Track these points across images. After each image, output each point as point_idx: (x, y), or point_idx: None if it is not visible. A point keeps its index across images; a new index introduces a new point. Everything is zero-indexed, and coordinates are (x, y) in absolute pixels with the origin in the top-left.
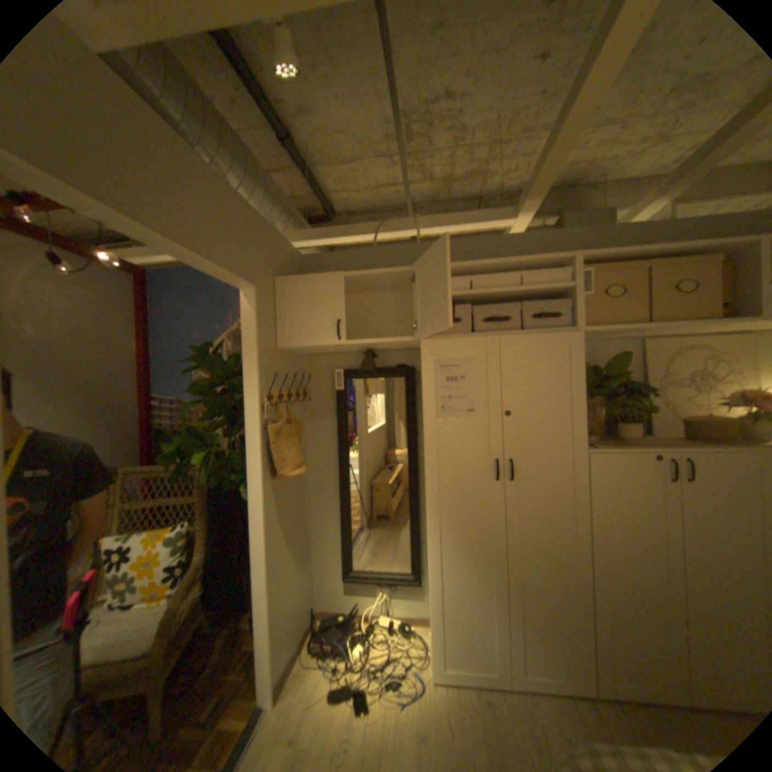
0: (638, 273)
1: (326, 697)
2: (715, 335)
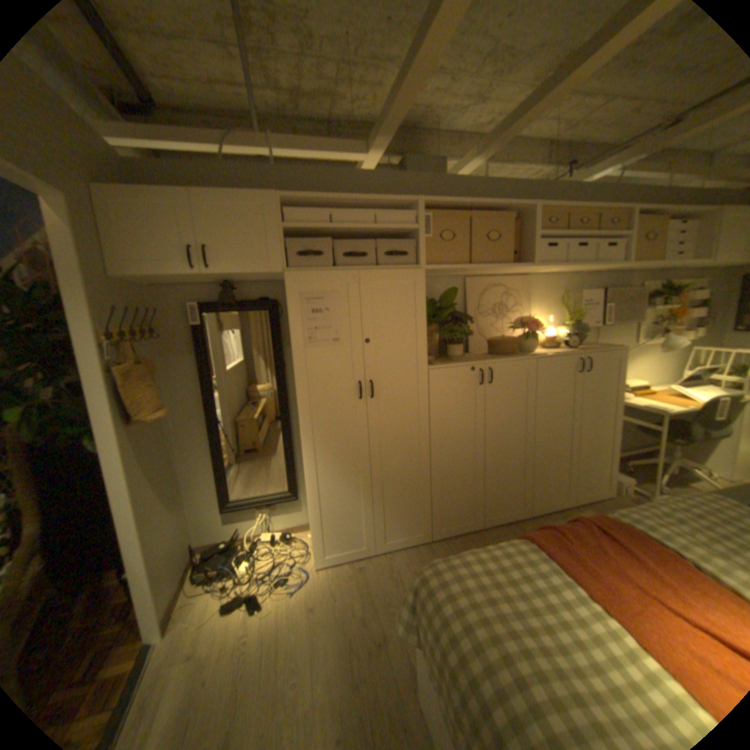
0: (463, 221)
1: (218, 611)
2: (508, 276)
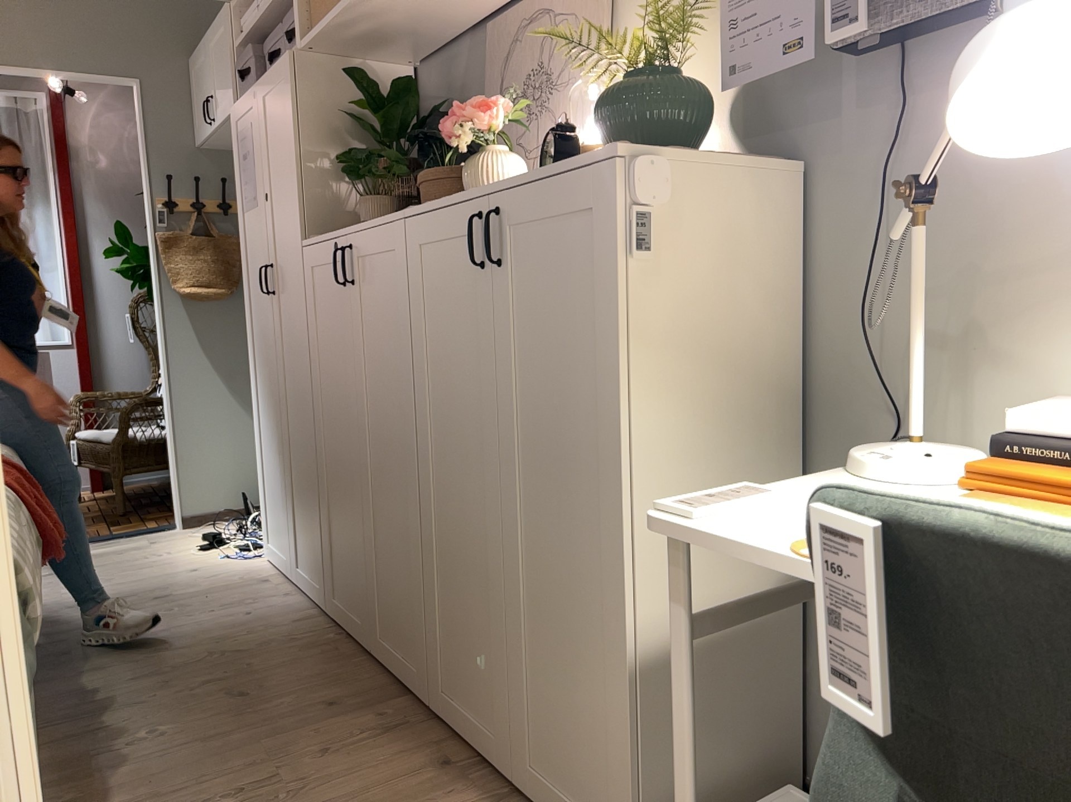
0: None
1: (210, 536)
2: None
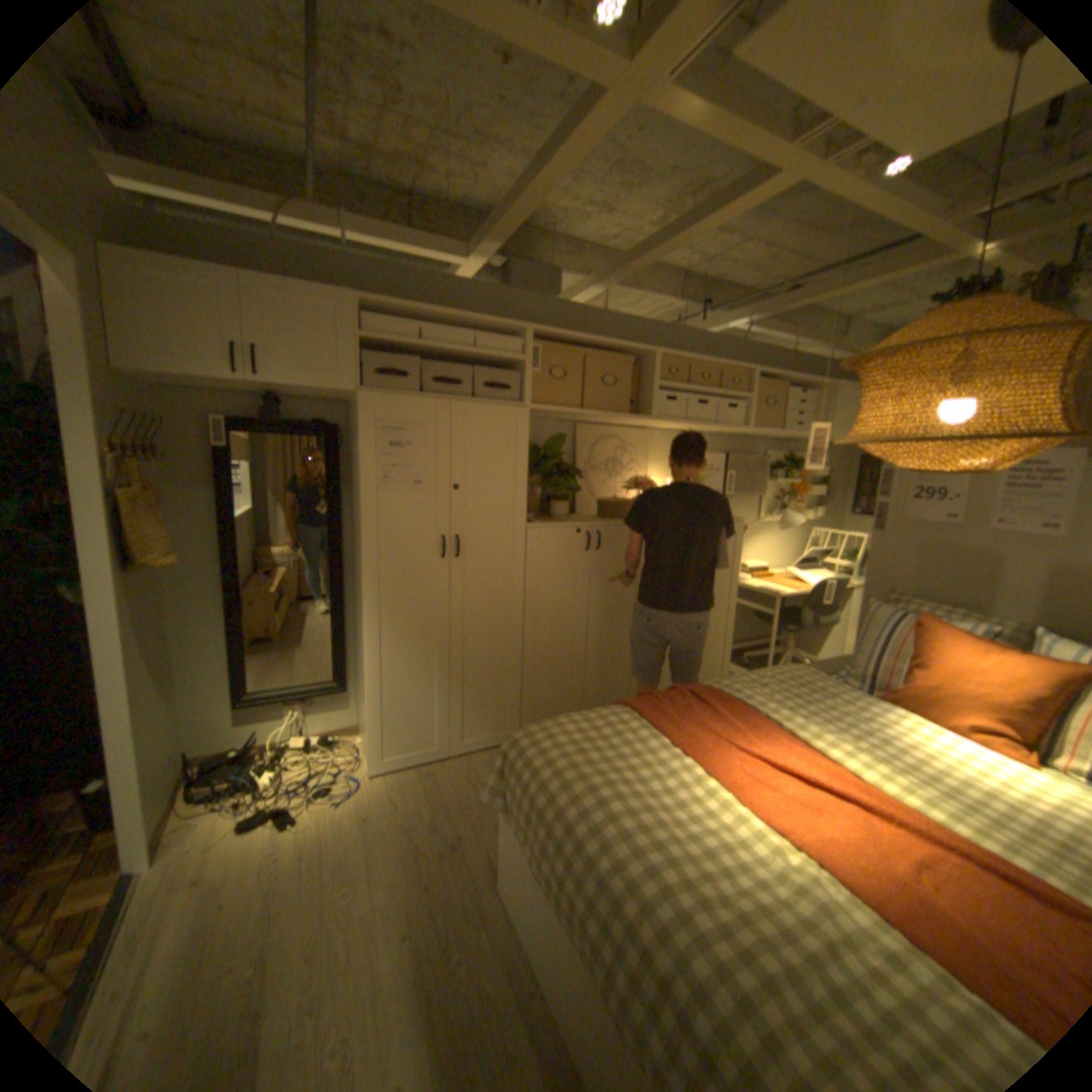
0: (576, 358)
1: (232, 830)
2: (624, 427)
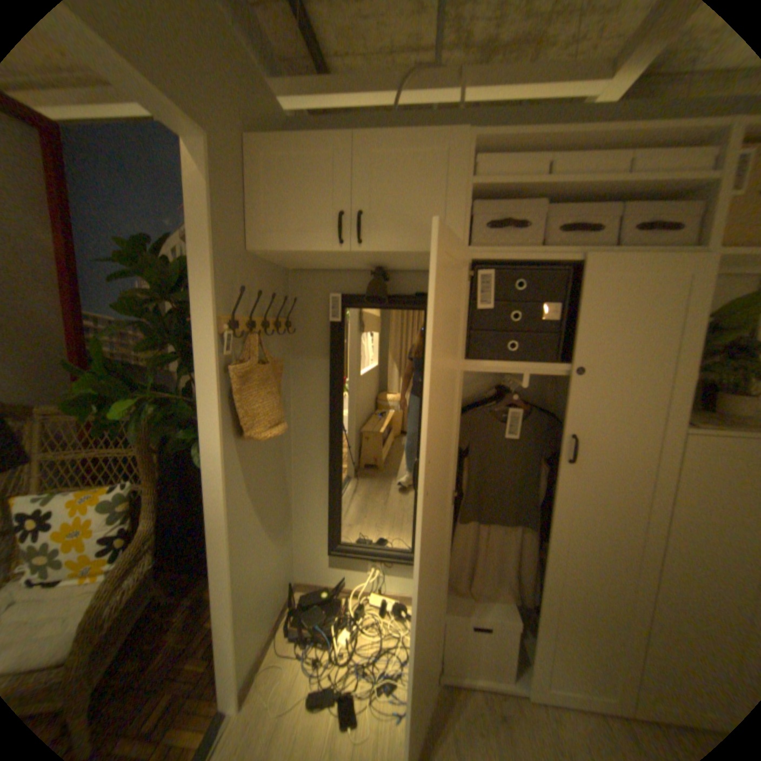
0: None
1: (305, 699)
2: None
